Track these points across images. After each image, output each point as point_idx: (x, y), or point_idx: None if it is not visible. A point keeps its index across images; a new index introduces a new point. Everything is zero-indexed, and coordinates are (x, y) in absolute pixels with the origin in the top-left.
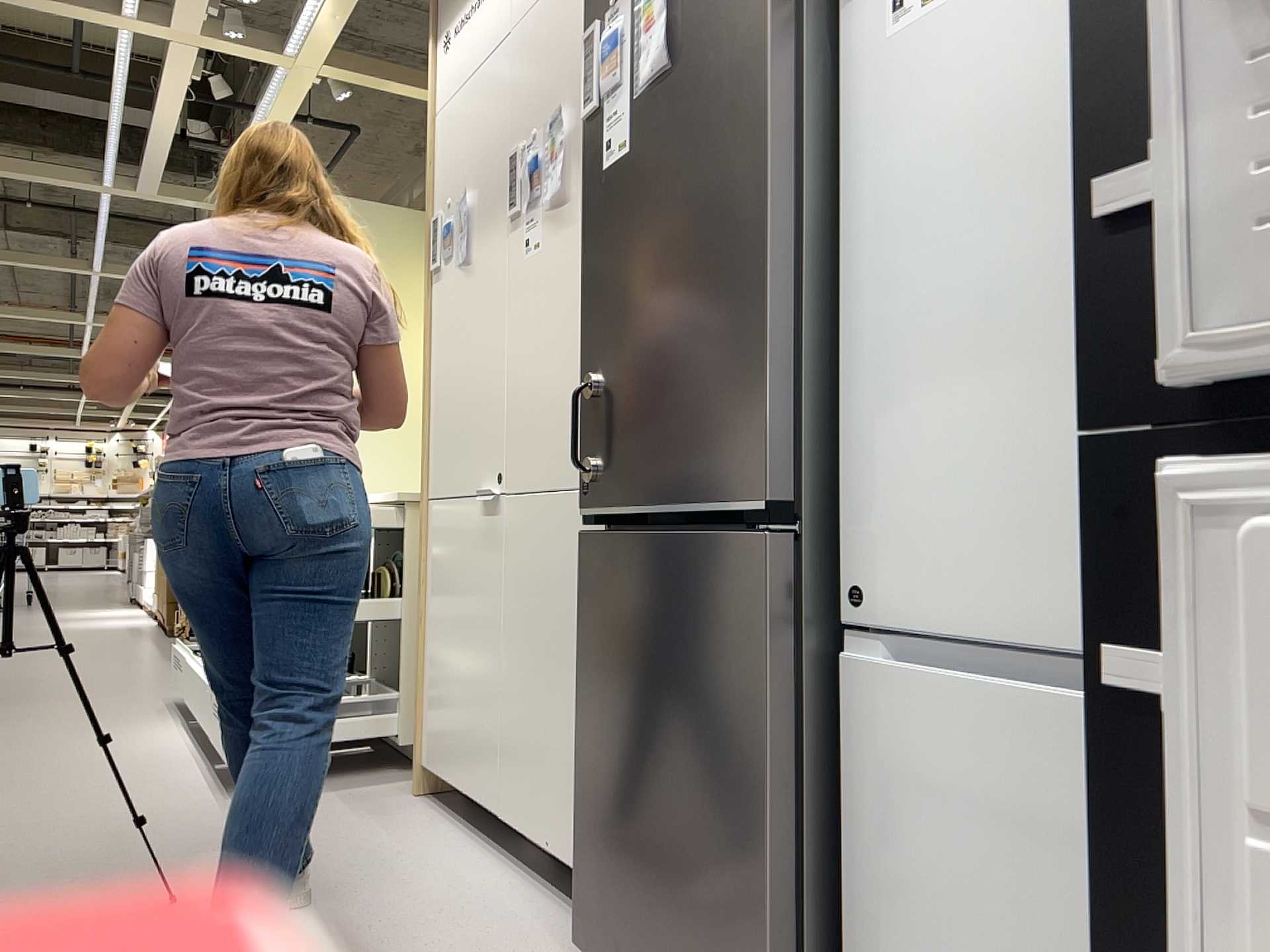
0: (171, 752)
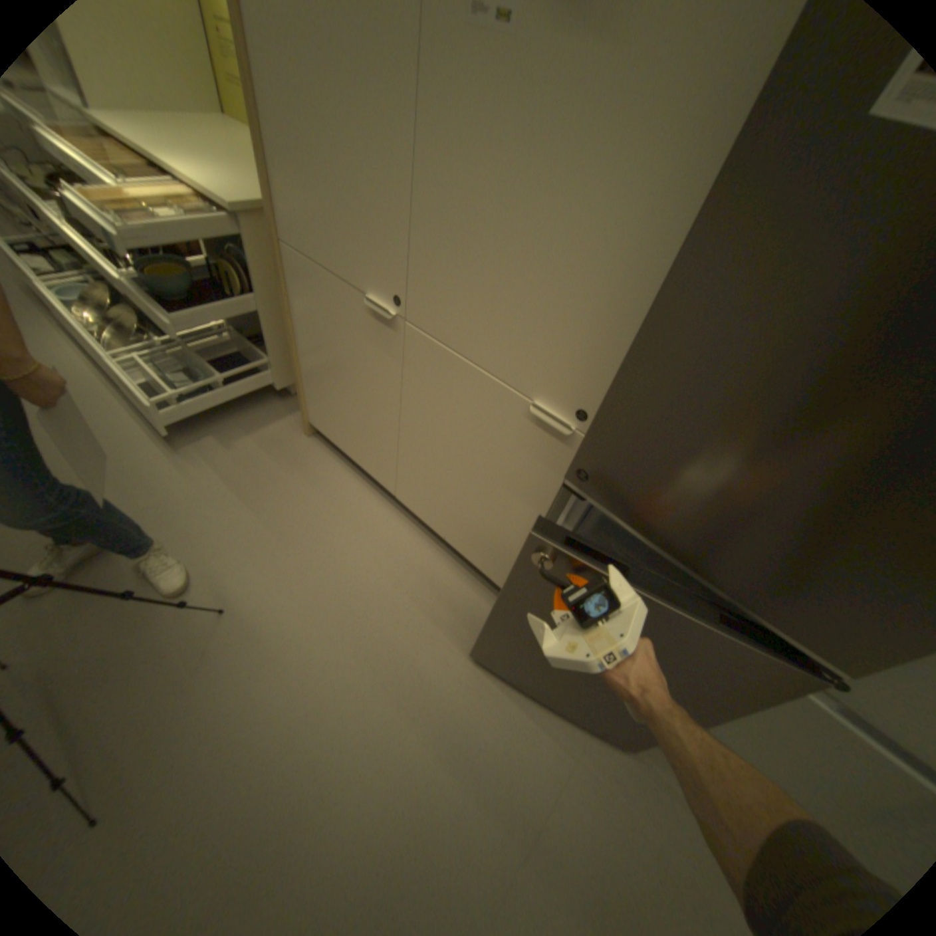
0: (81, 380)
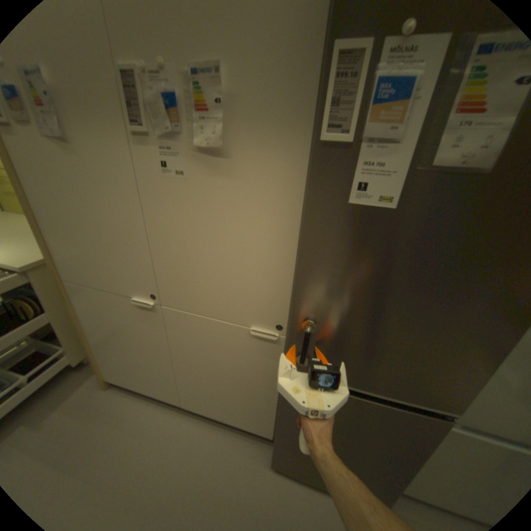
0: None
